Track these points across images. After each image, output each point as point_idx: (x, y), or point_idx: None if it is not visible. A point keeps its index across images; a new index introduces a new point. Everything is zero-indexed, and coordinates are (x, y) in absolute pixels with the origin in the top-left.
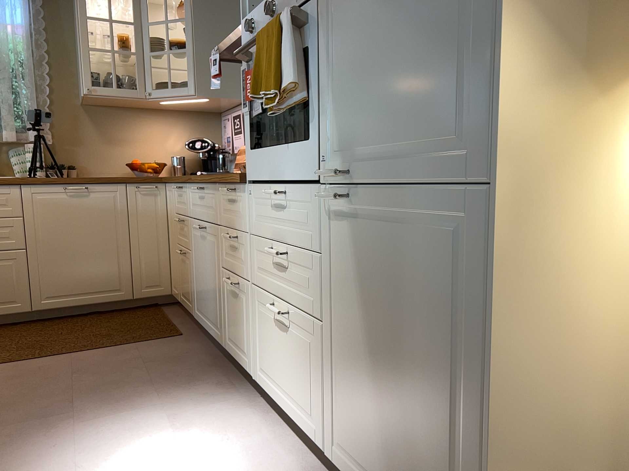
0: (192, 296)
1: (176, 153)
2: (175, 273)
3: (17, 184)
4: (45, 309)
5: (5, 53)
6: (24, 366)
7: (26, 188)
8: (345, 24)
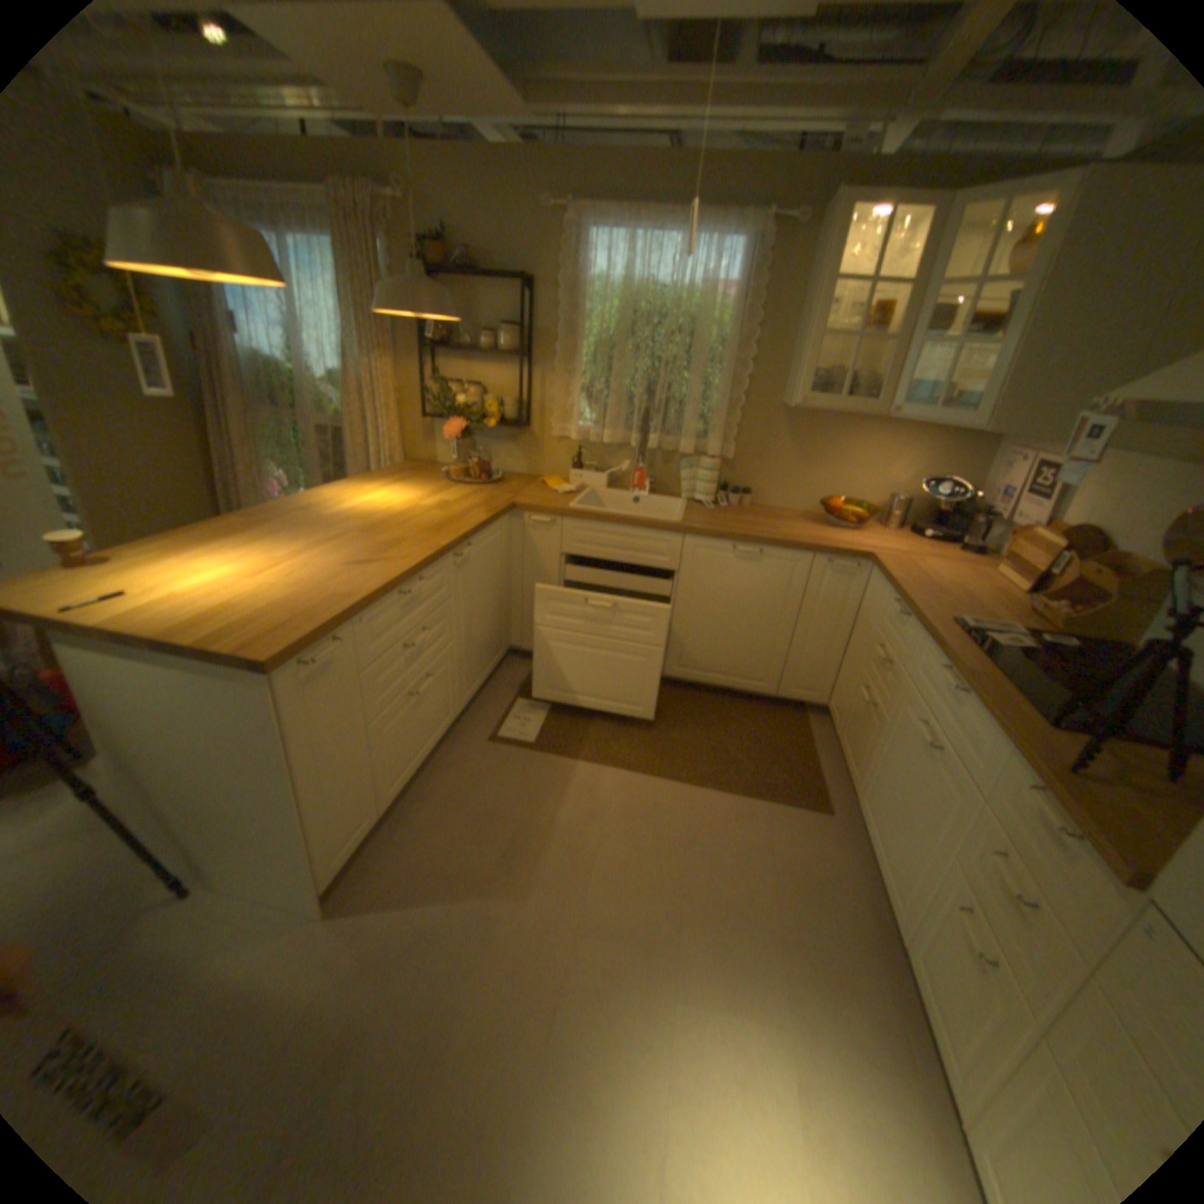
0: (866, 774)
1: (898, 488)
2: (843, 694)
3: (680, 534)
4: (675, 678)
5: (706, 330)
6: (640, 786)
7: (689, 539)
8: None
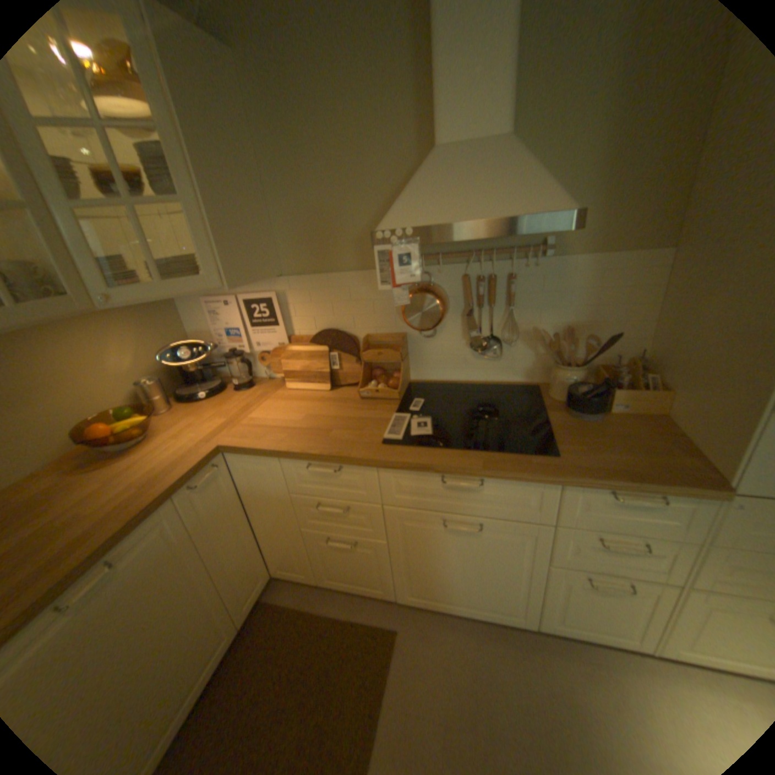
0: (390, 584)
1: (128, 375)
2: (289, 558)
3: None
4: None
5: None
6: None
7: None
8: None
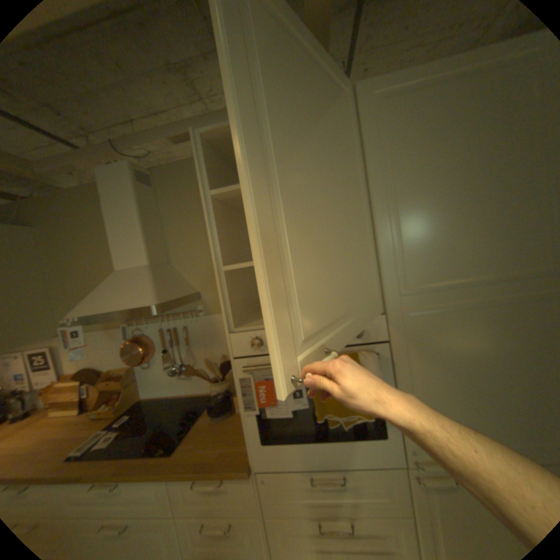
0: None
1: None
2: None
3: None
4: None
5: None
6: None
7: None
8: (430, 368)
